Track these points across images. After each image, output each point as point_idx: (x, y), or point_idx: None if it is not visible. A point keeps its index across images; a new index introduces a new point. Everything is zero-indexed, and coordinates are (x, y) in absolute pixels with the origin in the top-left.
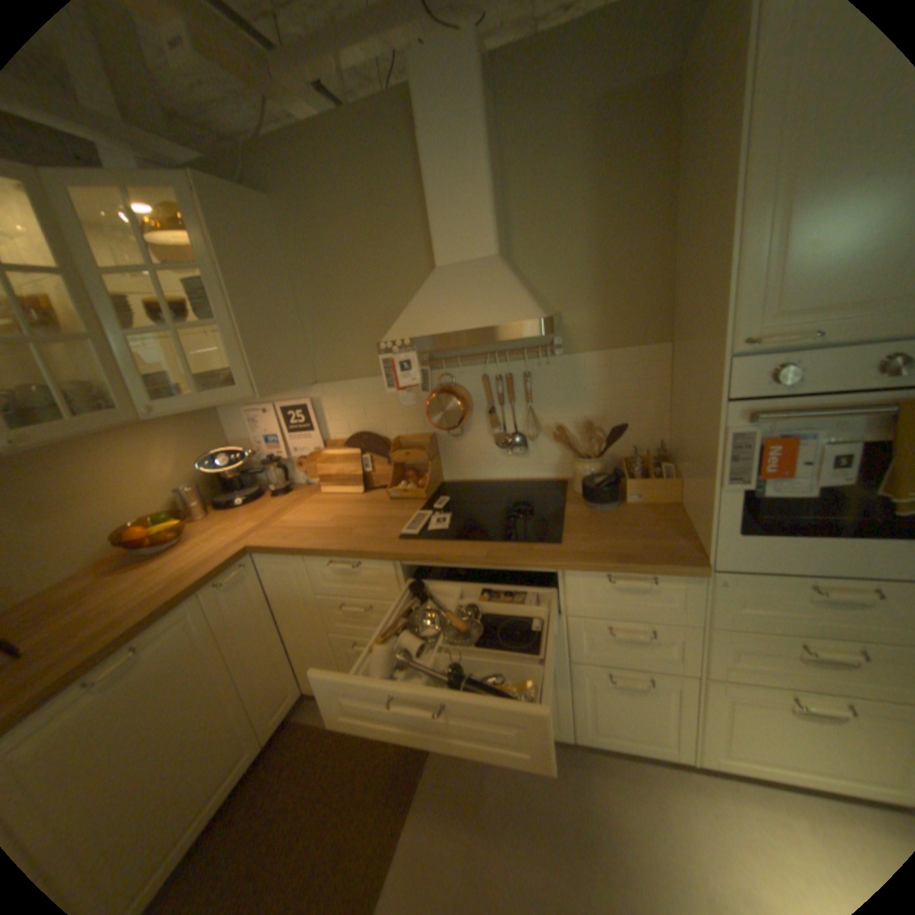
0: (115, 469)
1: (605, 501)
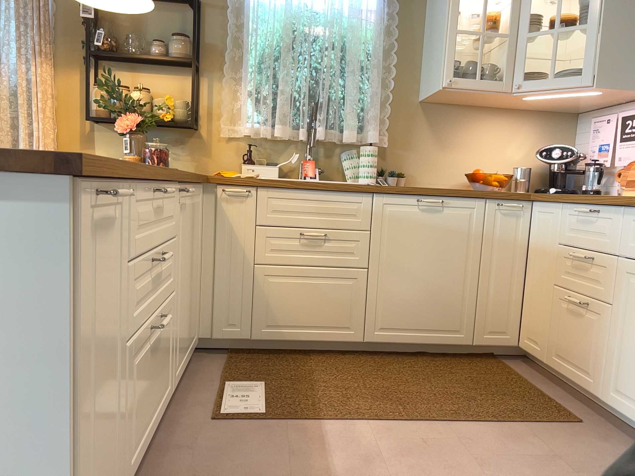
0: (491, 138)
1: None
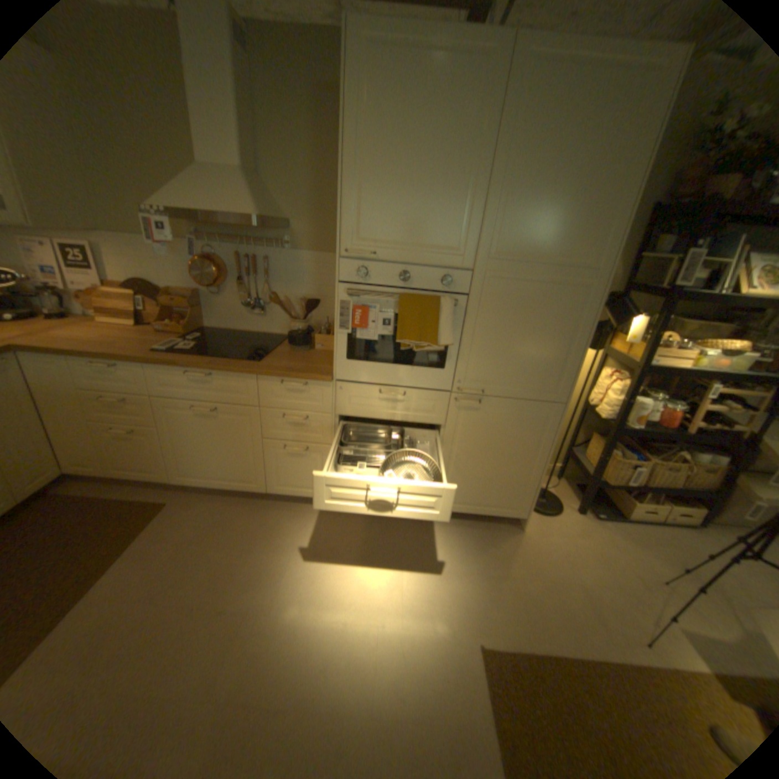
0: None
1: (298, 345)
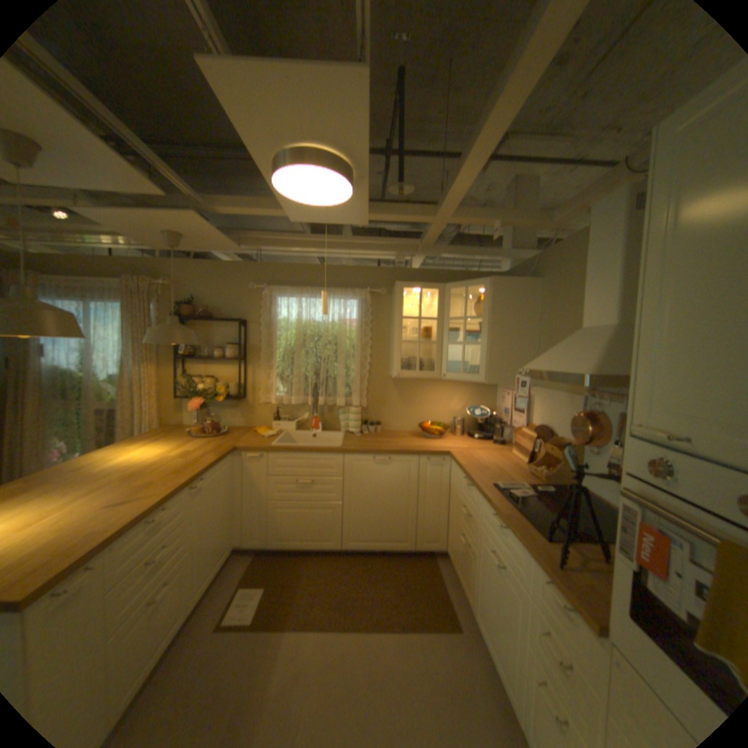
0: (438, 398)
1: None
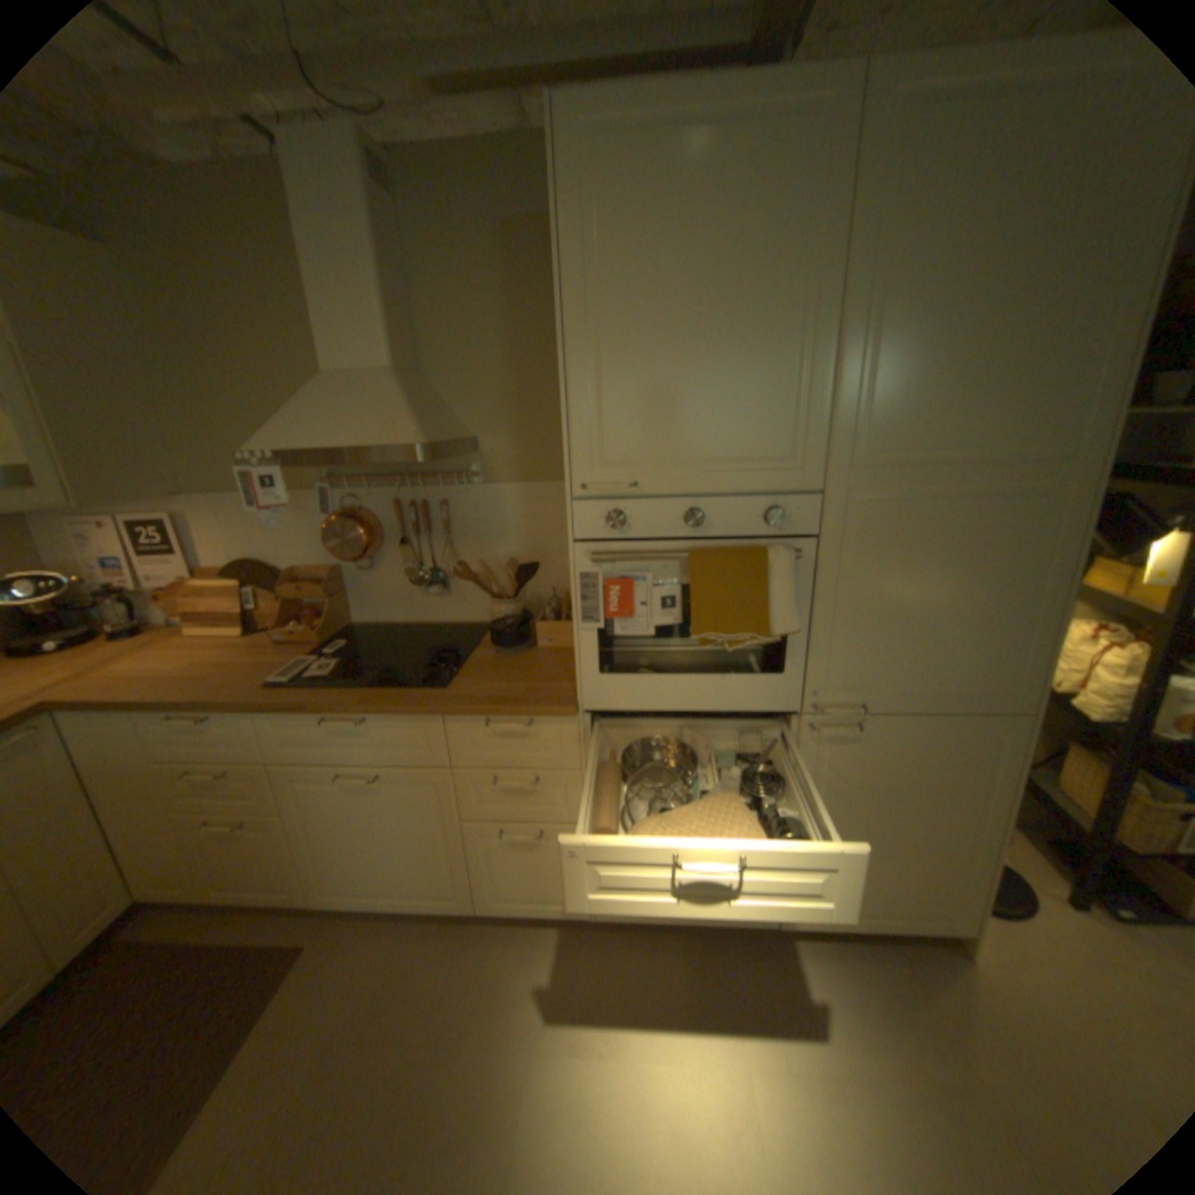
0: None
1: (509, 645)
